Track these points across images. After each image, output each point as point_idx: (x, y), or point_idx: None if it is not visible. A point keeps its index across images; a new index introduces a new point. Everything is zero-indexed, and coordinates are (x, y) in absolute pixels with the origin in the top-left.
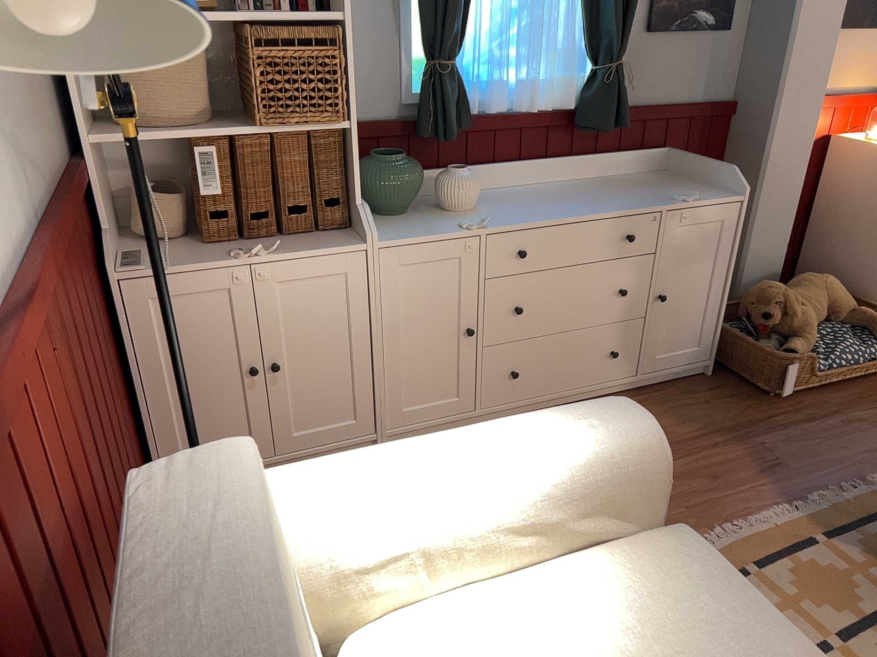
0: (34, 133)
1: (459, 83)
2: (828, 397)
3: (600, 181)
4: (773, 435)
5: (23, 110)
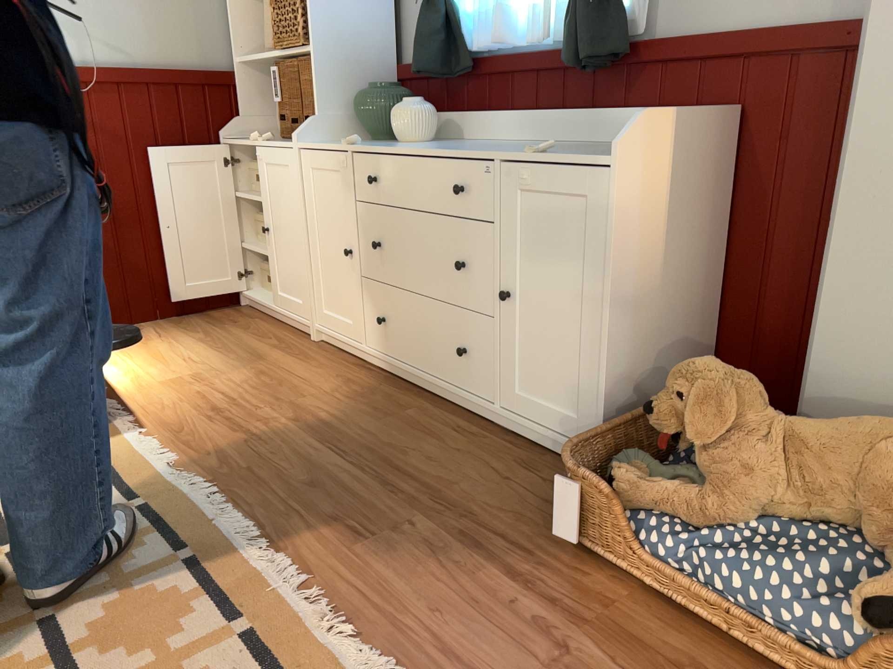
0: (145, 39)
1: (449, 18)
2: (635, 611)
3: (595, 145)
4: (443, 534)
5: (129, 25)
